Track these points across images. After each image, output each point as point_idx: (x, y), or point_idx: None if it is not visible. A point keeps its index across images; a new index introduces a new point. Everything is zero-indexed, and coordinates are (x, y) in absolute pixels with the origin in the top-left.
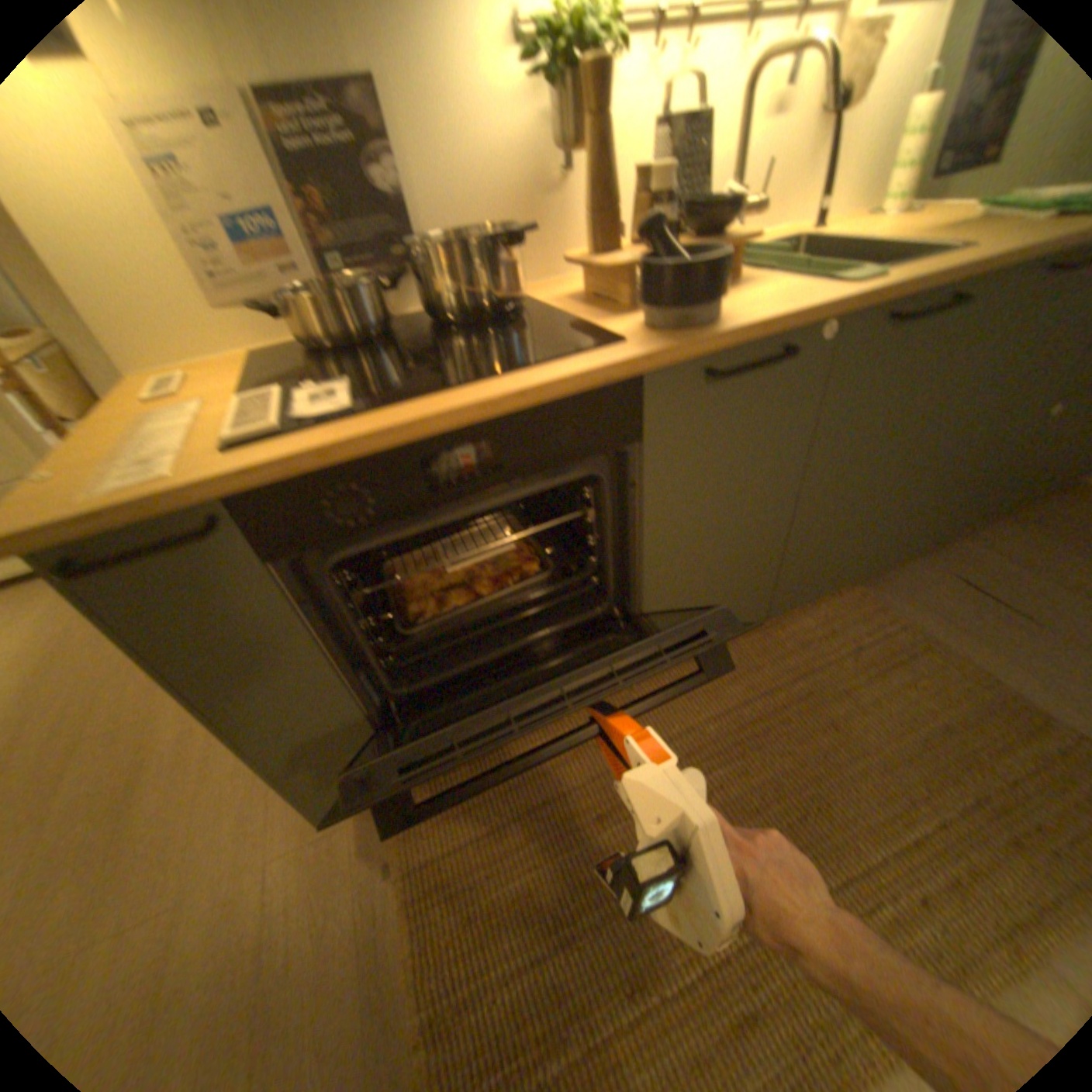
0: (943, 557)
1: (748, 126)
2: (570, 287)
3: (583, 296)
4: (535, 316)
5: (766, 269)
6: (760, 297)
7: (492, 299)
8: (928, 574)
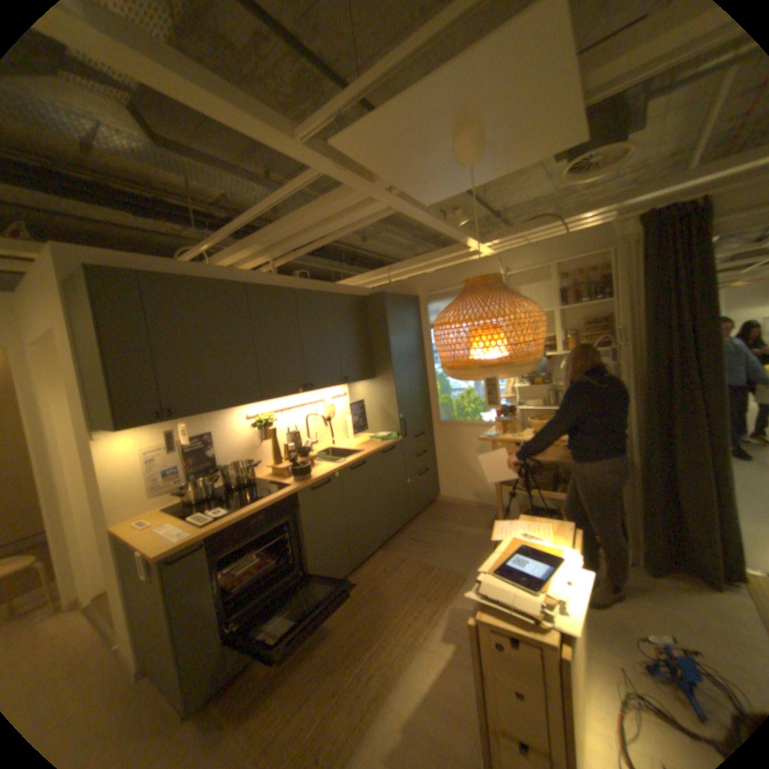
0: (405, 535)
1: (308, 427)
2: (266, 473)
3: (273, 475)
4: (262, 484)
5: (321, 460)
6: (319, 471)
7: (246, 481)
8: (401, 541)
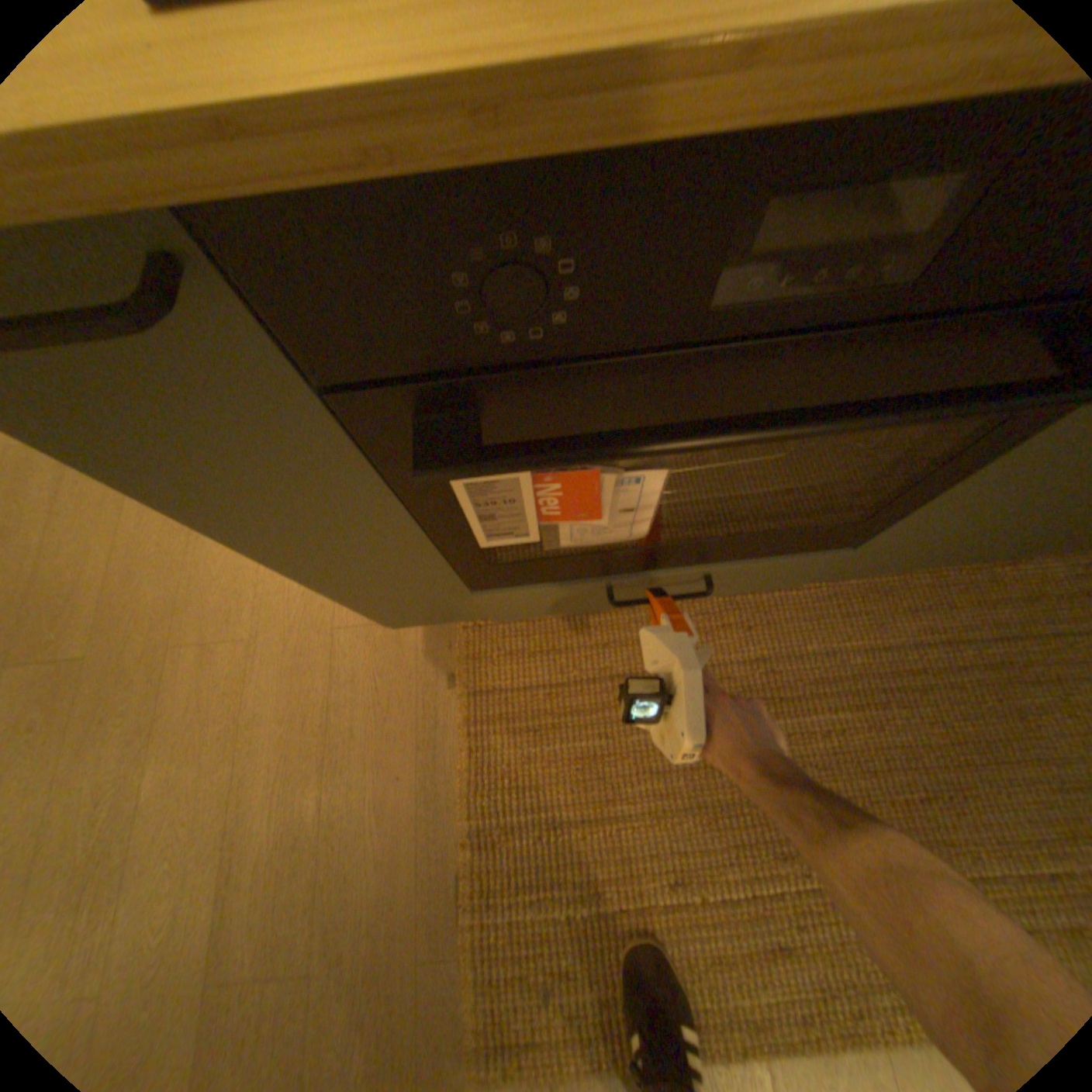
0: None
1: None
2: None
3: None
4: None
5: None
6: None
7: None
8: None
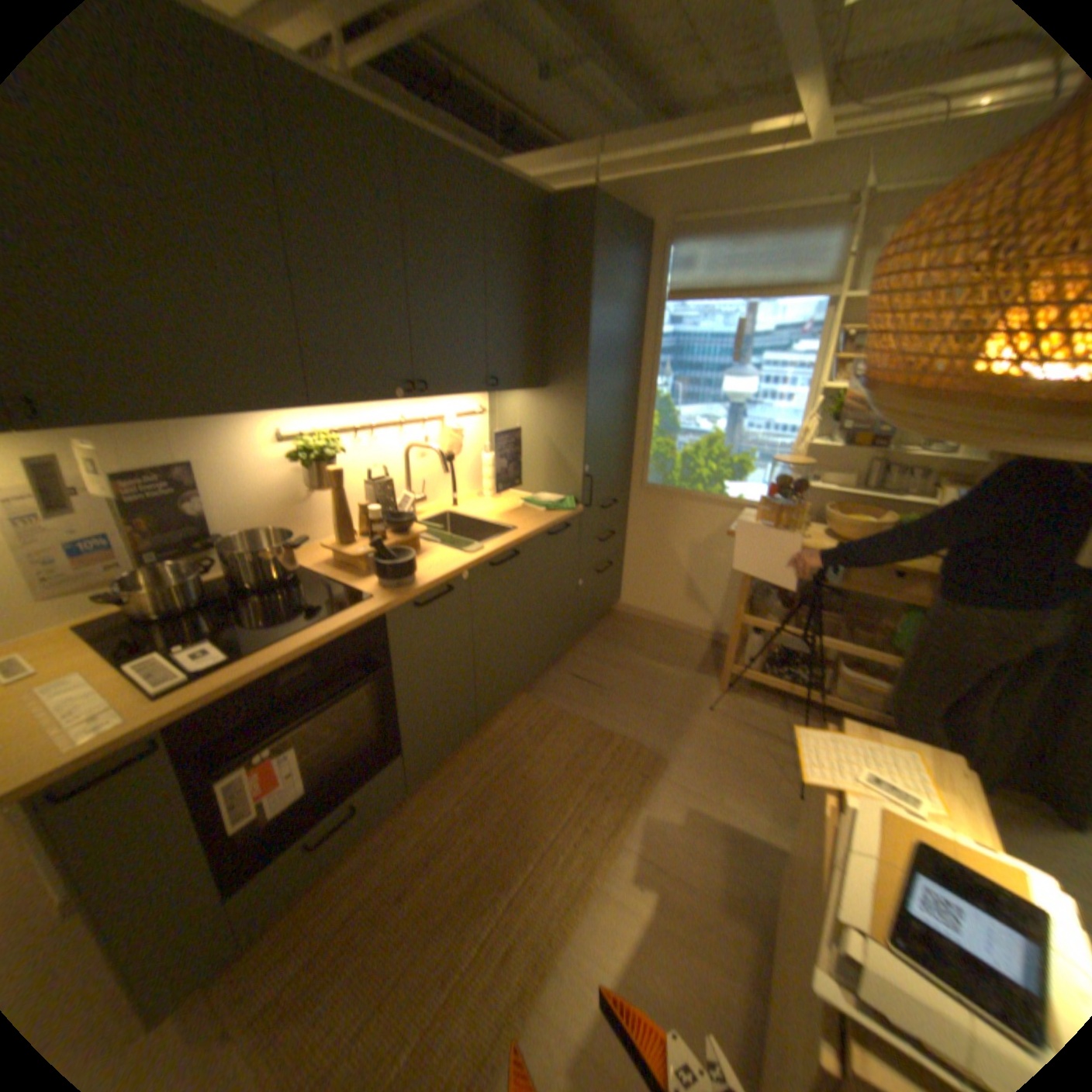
0: (562, 666)
1: (410, 470)
2: (323, 556)
3: (335, 564)
4: (311, 583)
5: (433, 539)
6: (432, 566)
7: (278, 574)
8: (556, 677)
